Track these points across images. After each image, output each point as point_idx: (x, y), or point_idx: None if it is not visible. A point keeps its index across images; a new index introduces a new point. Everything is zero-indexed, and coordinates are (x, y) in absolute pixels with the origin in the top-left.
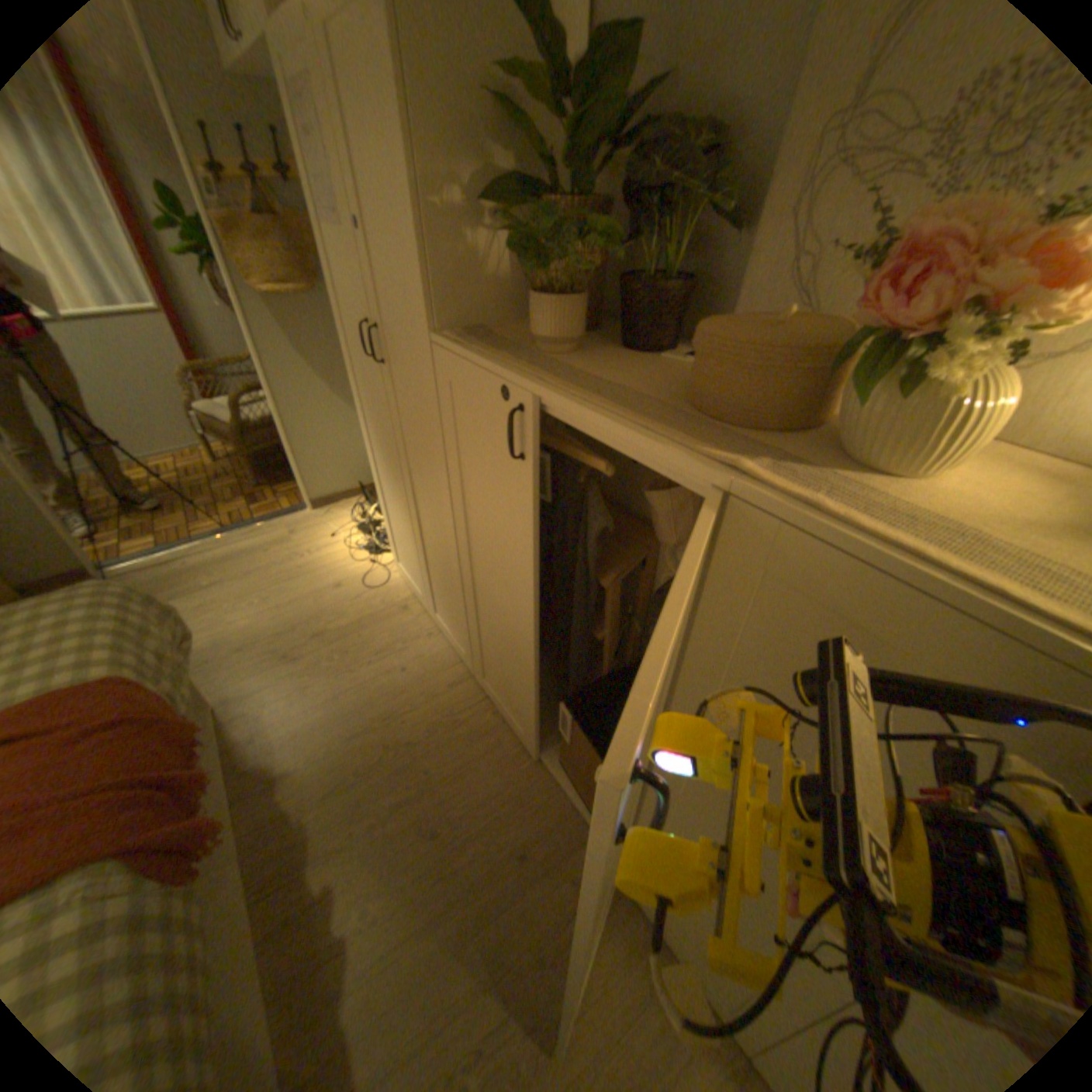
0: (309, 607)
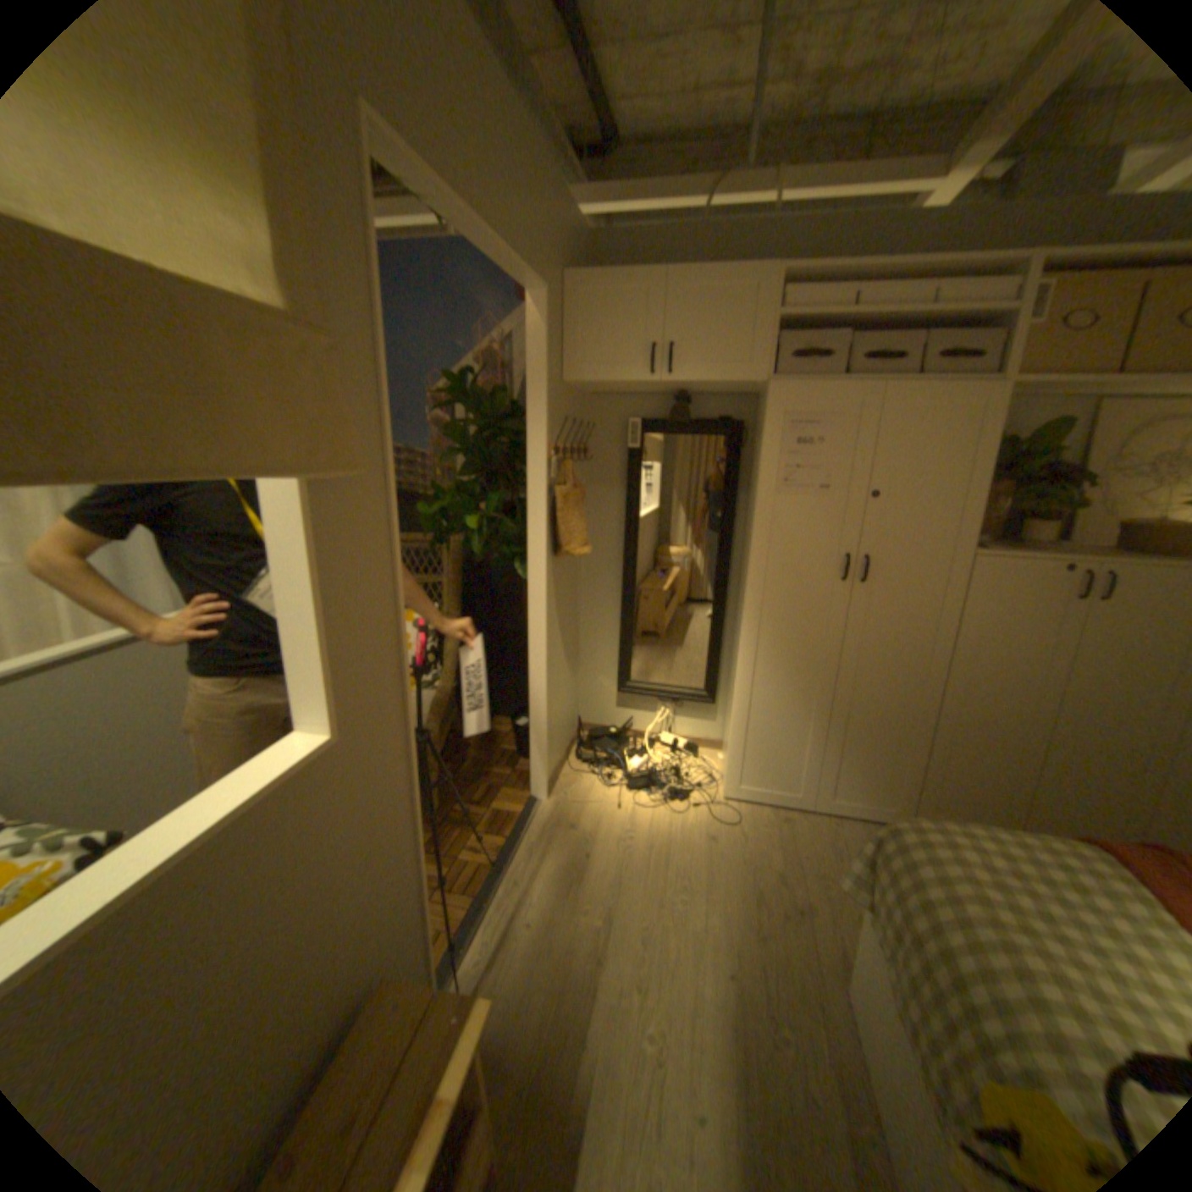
0: (727, 870)
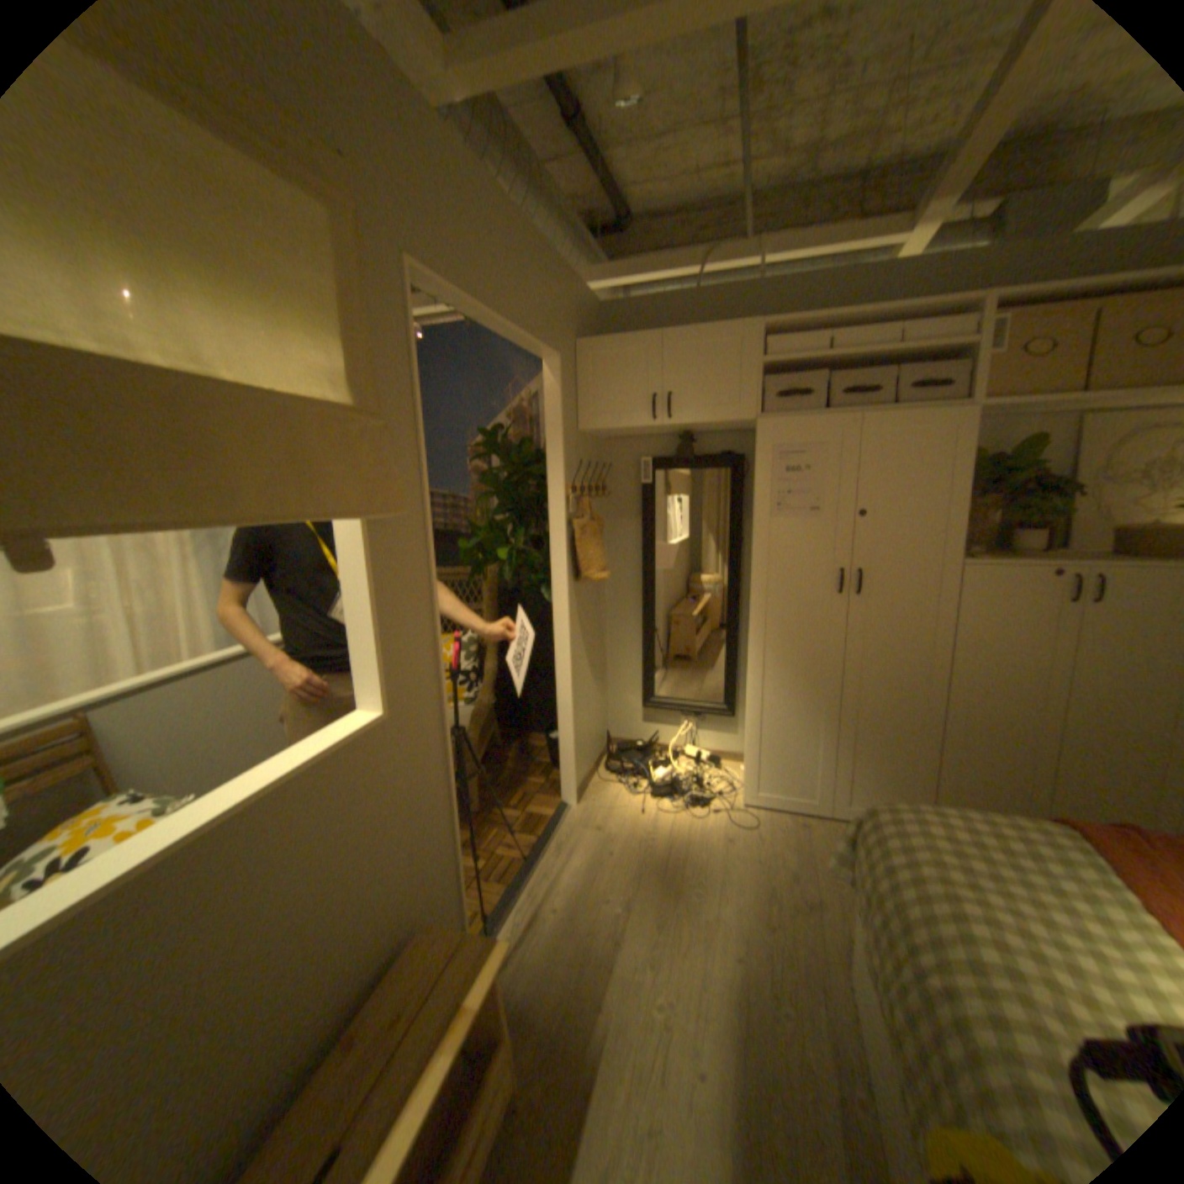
0: (742, 869)
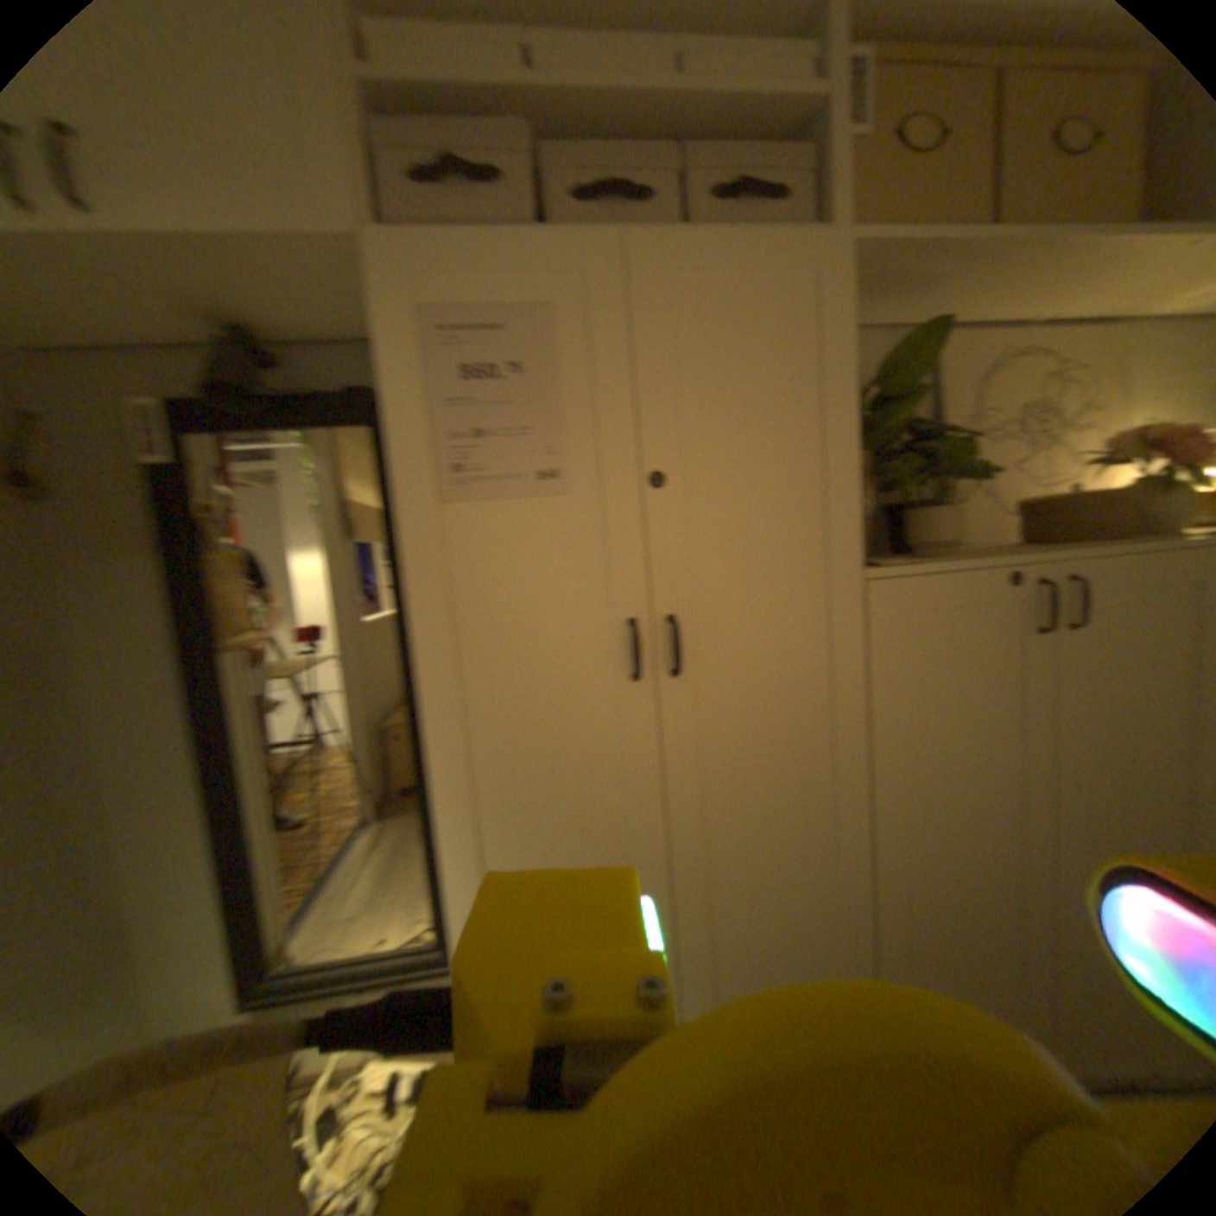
0: None
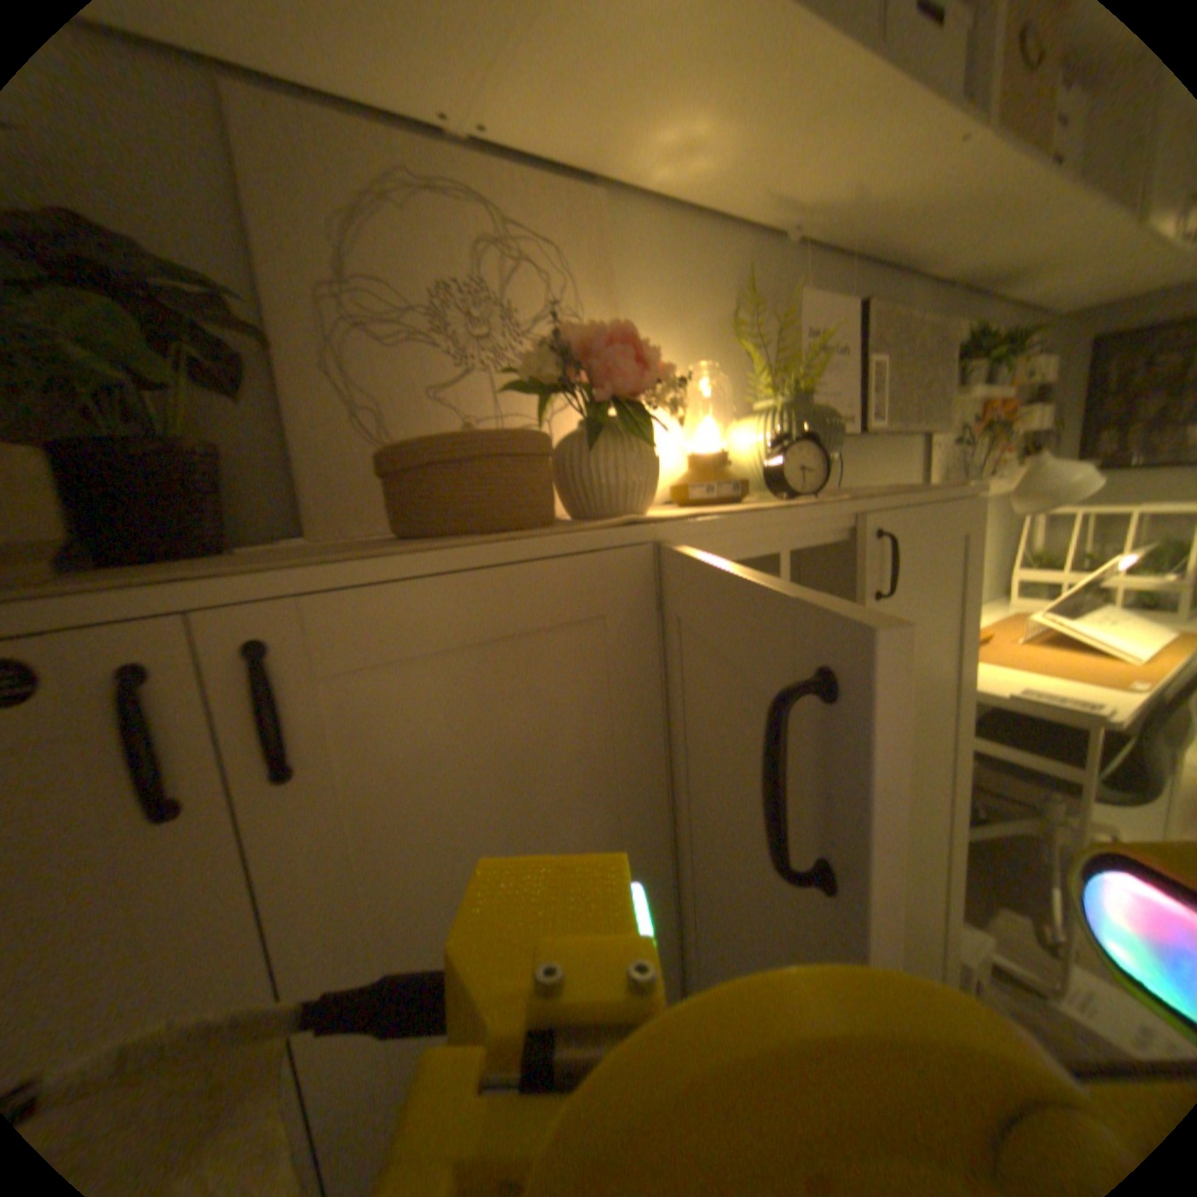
0: None
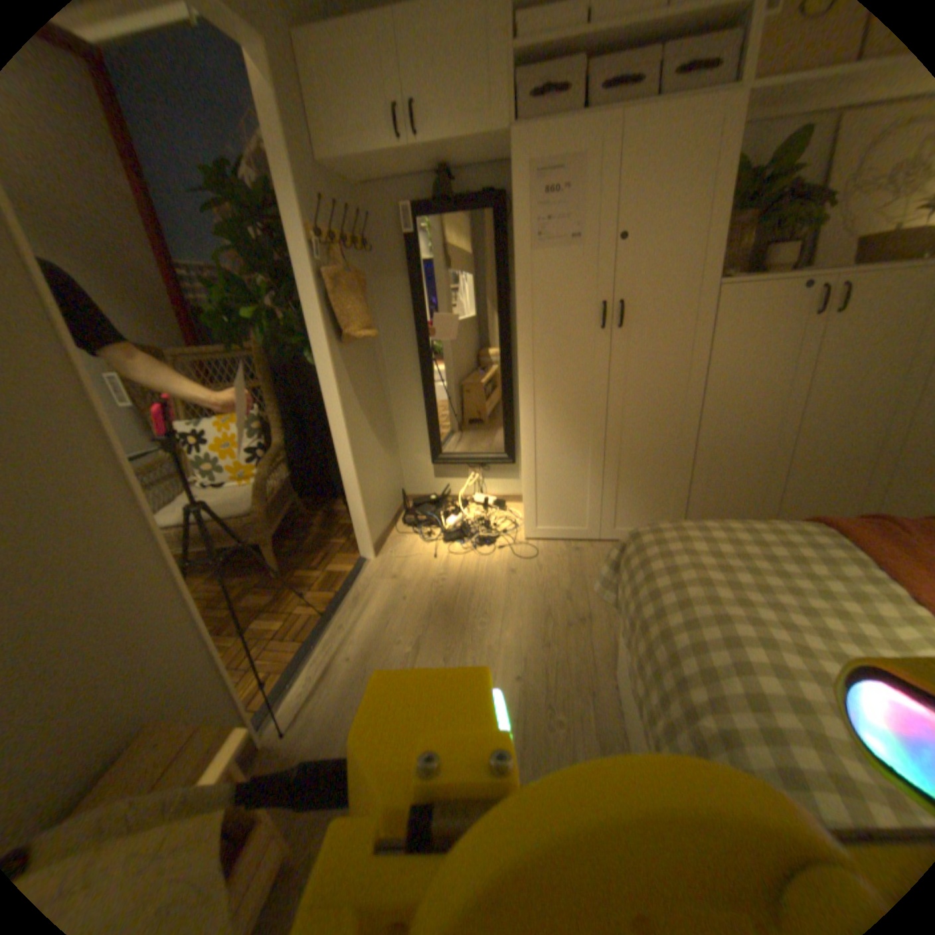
0: (520, 590)
